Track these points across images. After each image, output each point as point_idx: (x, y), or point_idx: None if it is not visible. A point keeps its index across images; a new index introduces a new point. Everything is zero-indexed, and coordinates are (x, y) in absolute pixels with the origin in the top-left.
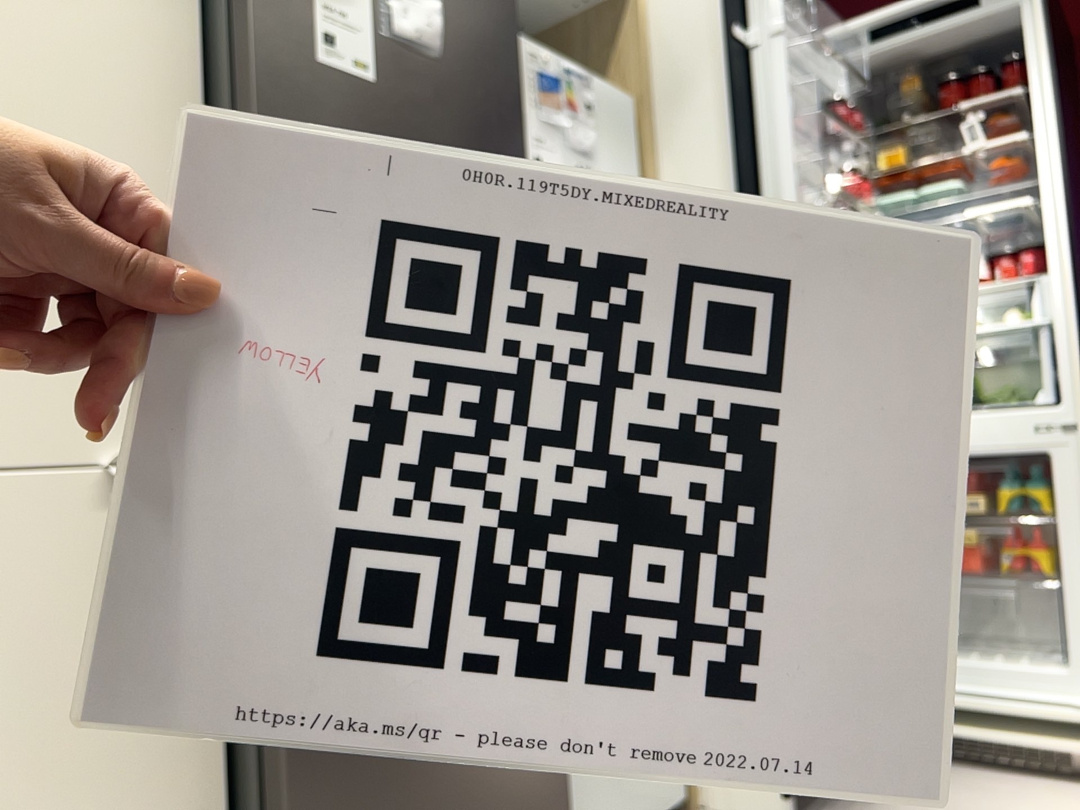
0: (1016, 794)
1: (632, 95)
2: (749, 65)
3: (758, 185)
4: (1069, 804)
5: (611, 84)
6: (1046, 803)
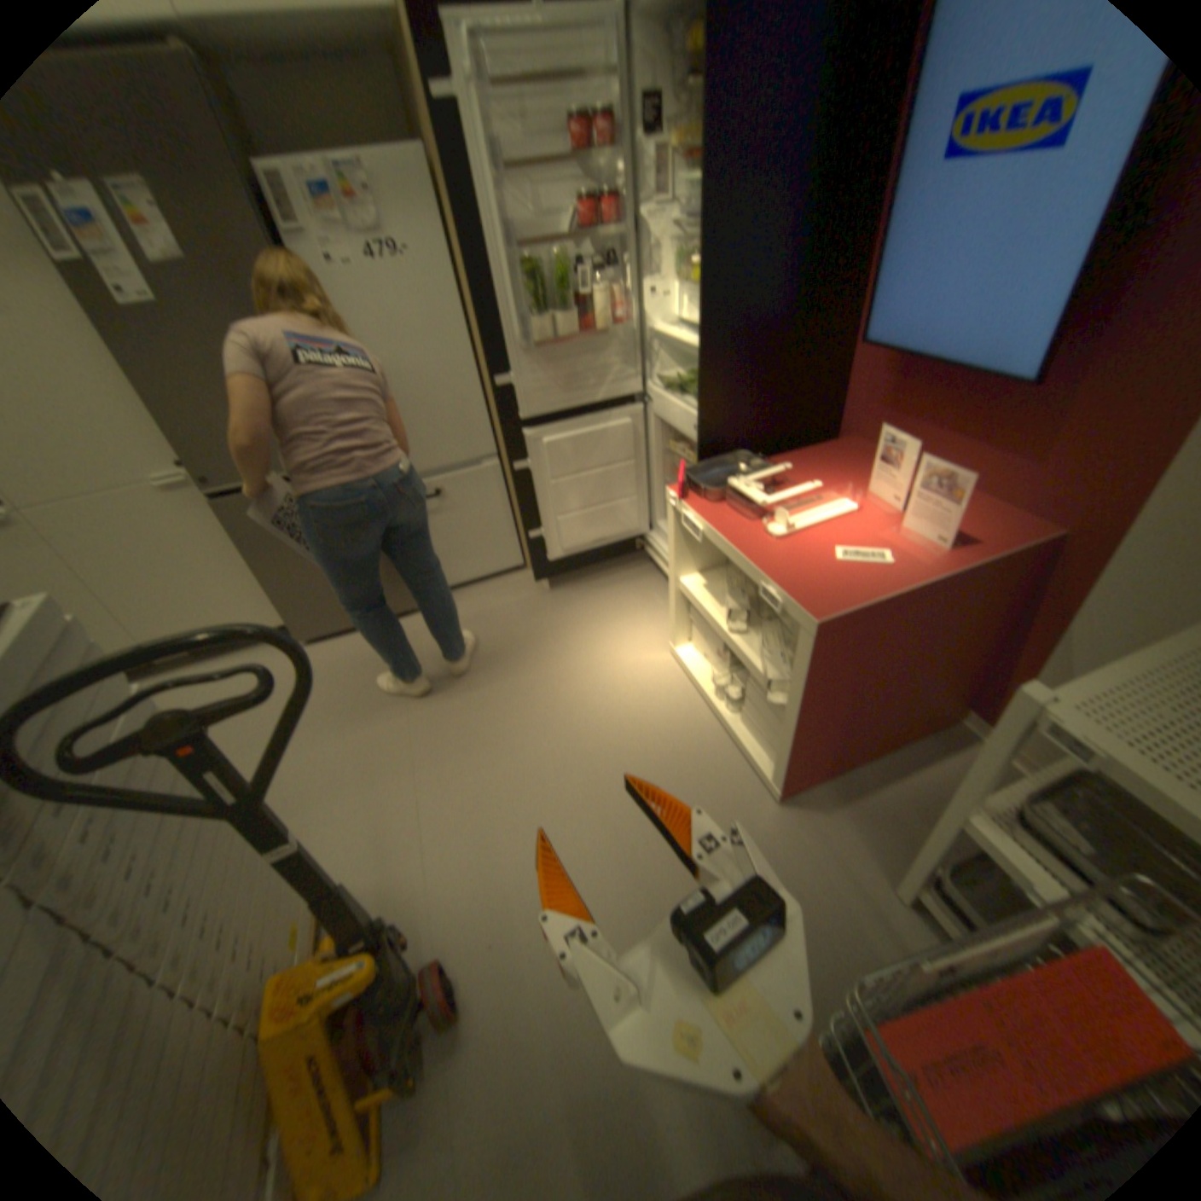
0: (656, 604)
1: (425, 131)
2: (457, 119)
3: (481, 240)
4: (666, 618)
5: (388, 144)
6: (657, 614)
